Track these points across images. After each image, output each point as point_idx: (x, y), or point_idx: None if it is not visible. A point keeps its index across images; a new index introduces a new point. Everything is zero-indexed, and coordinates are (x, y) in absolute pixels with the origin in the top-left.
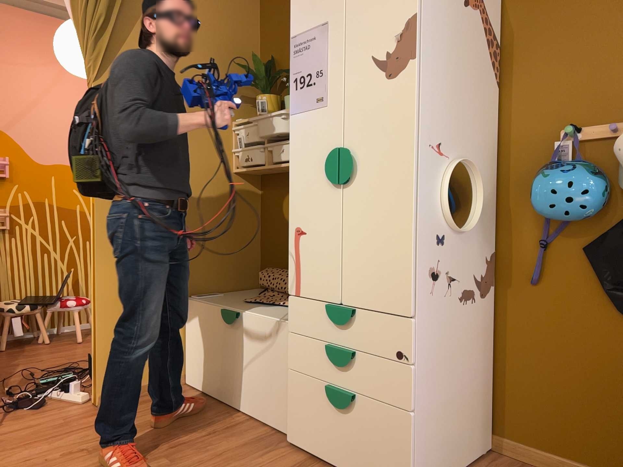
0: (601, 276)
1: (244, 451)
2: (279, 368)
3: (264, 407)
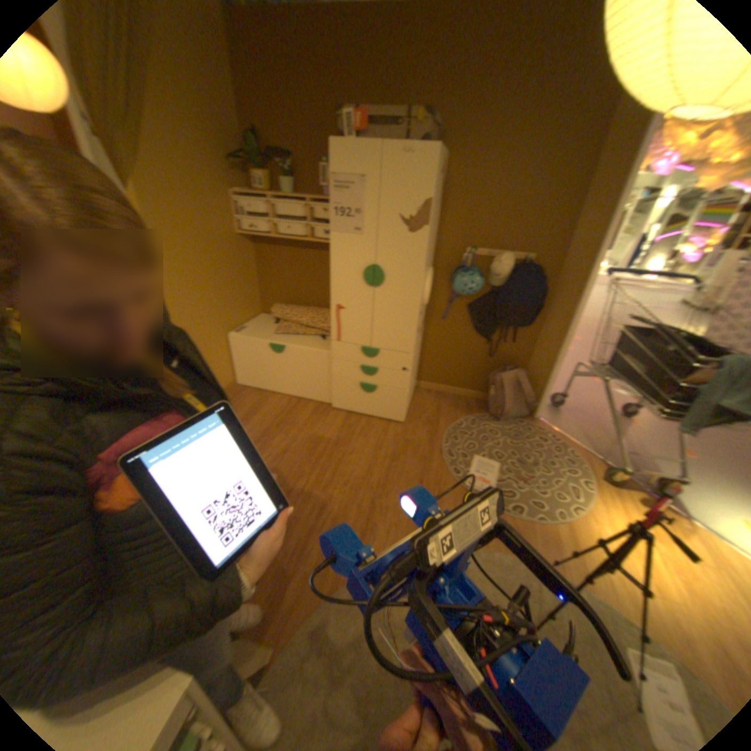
0: (472, 319)
1: (315, 418)
2: (322, 374)
3: (311, 392)
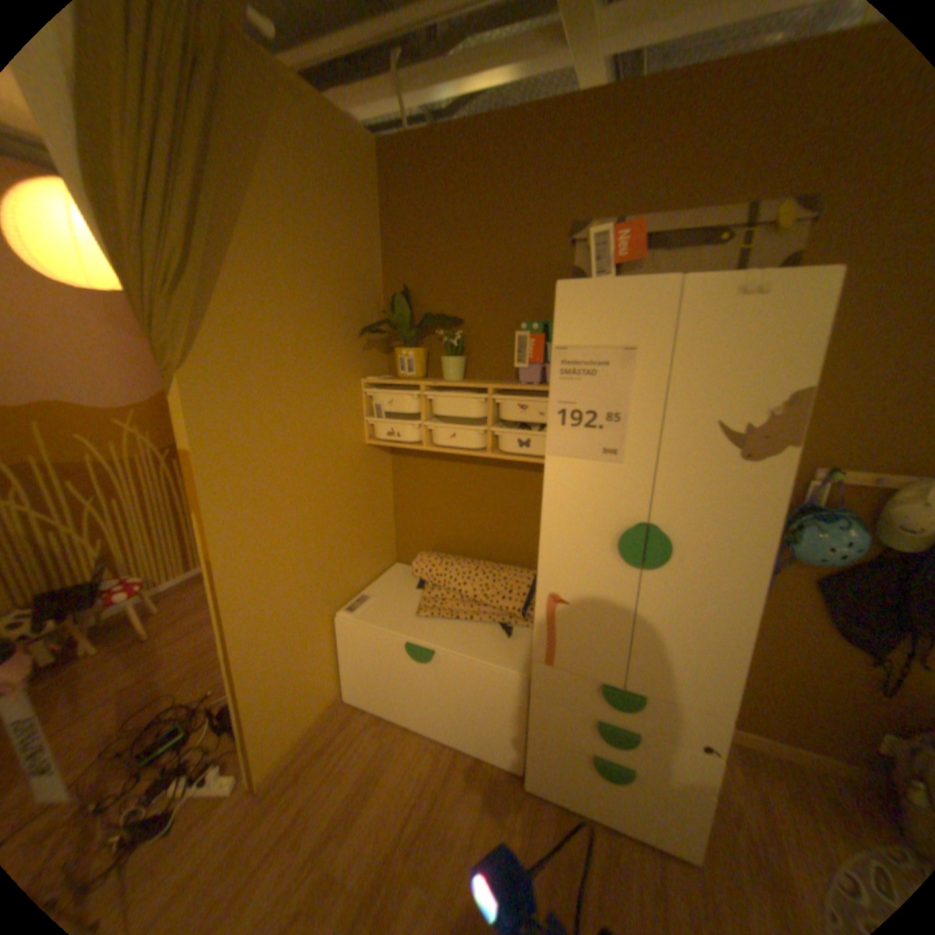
0: (837, 610)
1: (492, 824)
2: (506, 715)
3: (480, 745)
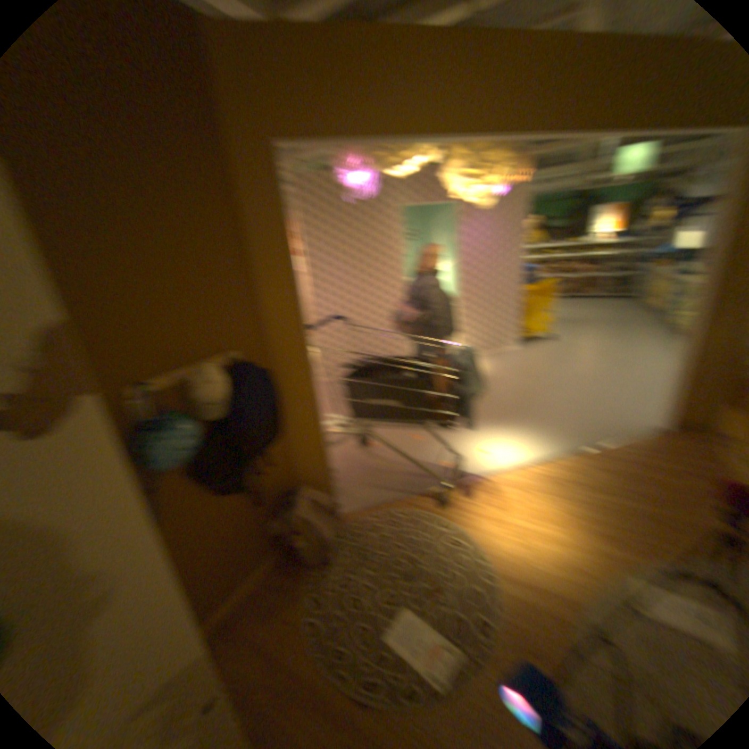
0: (201, 485)
1: None
2: None
3: None
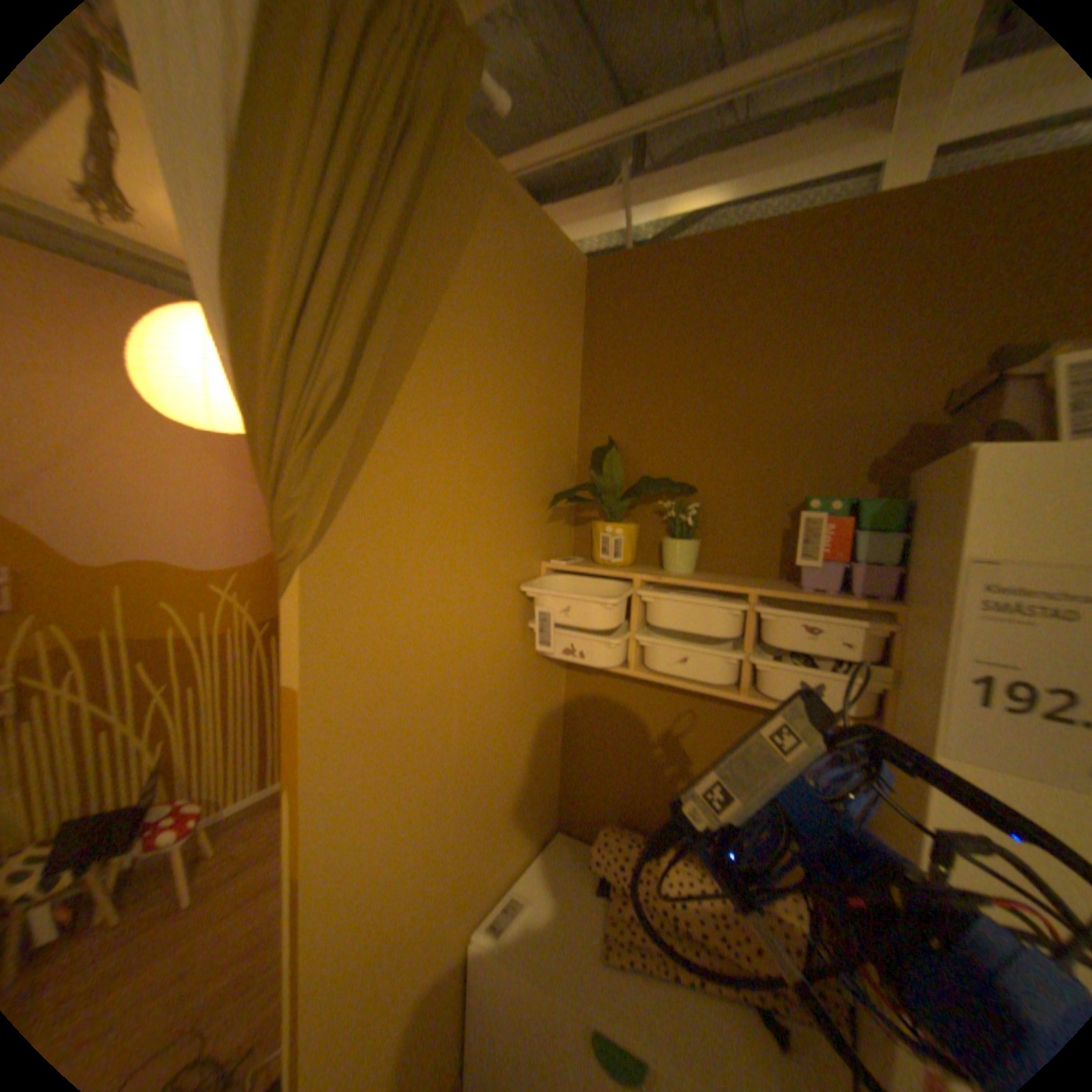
0: None
1: None
2: None
3: None
